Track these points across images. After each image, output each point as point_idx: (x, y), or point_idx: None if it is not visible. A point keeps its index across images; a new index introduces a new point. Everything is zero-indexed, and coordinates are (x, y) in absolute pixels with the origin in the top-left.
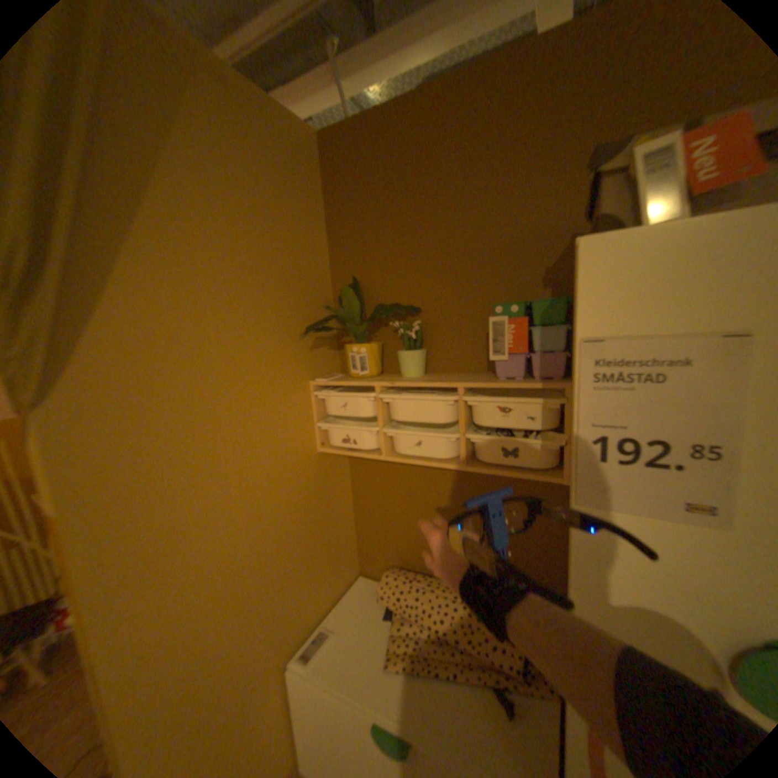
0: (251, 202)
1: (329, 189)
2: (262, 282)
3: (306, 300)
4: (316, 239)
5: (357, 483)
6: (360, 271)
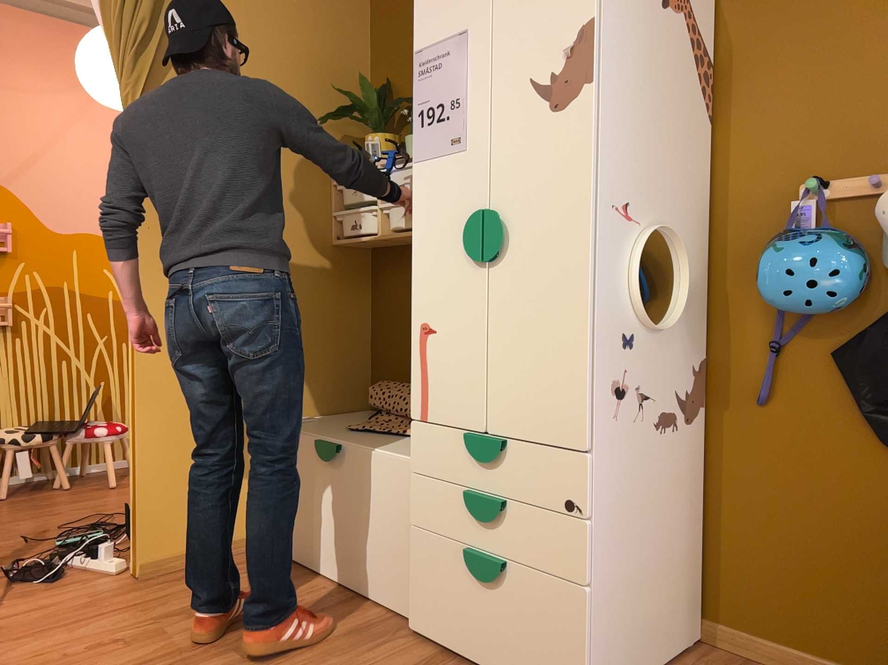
0: (293, 10)
1: (376, 1)
2: (293, 73)
3: (337, 98)
4: (357, 45)
5: (375, 299)
6: (393, 73)
